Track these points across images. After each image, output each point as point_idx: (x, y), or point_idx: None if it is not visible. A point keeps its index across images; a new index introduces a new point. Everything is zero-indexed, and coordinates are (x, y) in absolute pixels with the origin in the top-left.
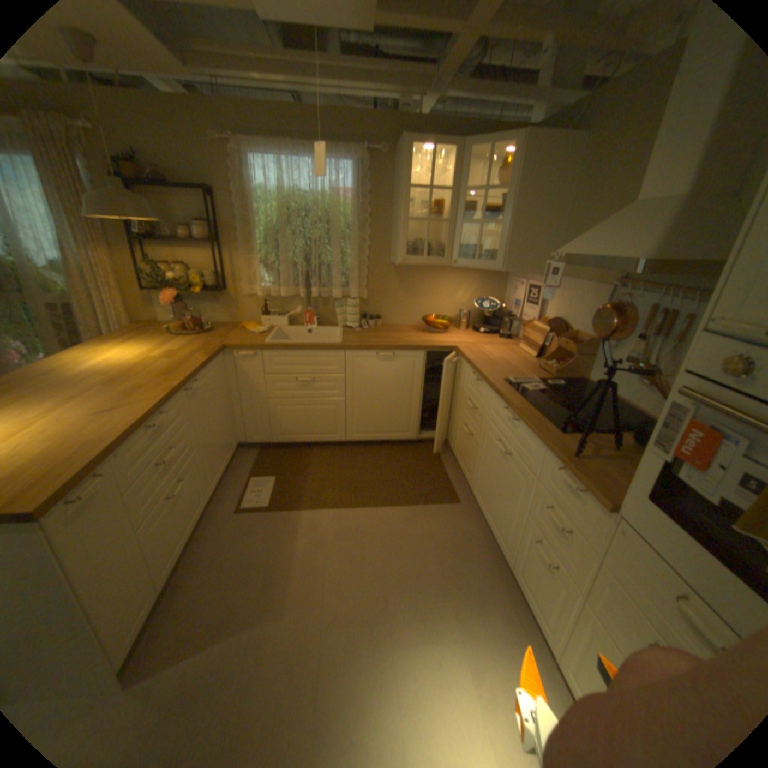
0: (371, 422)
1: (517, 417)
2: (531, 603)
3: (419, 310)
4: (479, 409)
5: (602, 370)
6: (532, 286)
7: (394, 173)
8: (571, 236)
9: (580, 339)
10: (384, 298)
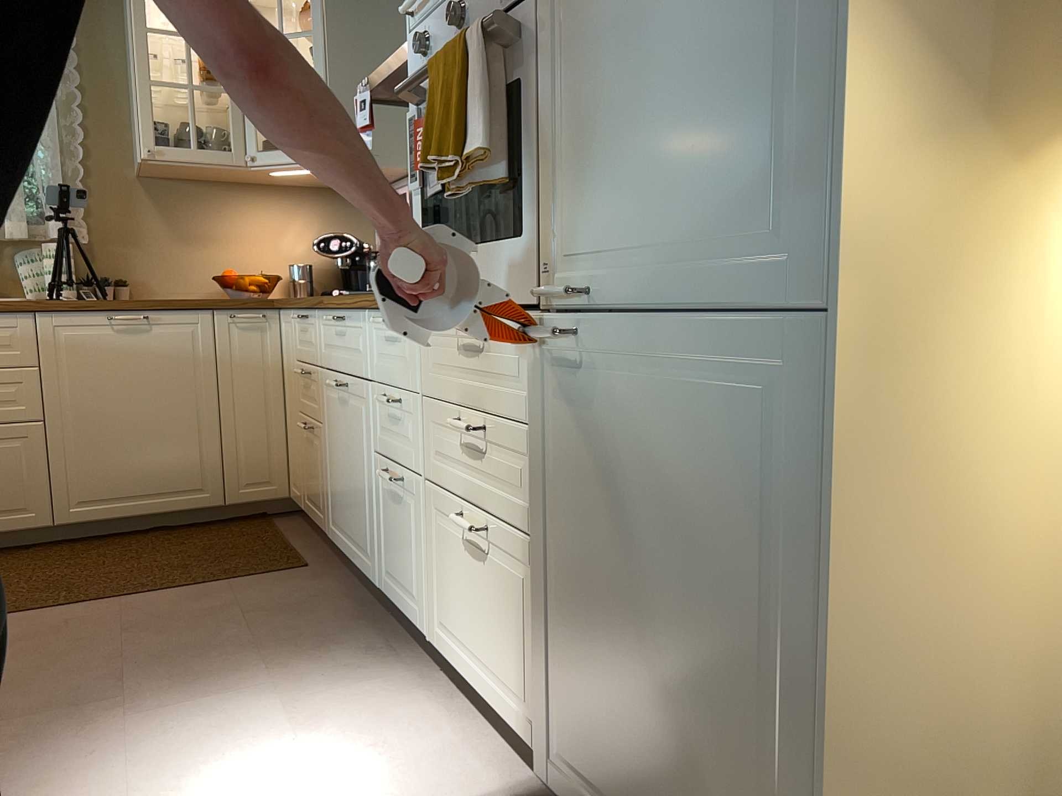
0: (113, 474)
1: (342, 316)
2: (399, 600)
3: (210, 269)
4: (312, 370)
5: None
6: None
7: (124, 24)
8: None
9: None
10: (130, 246)
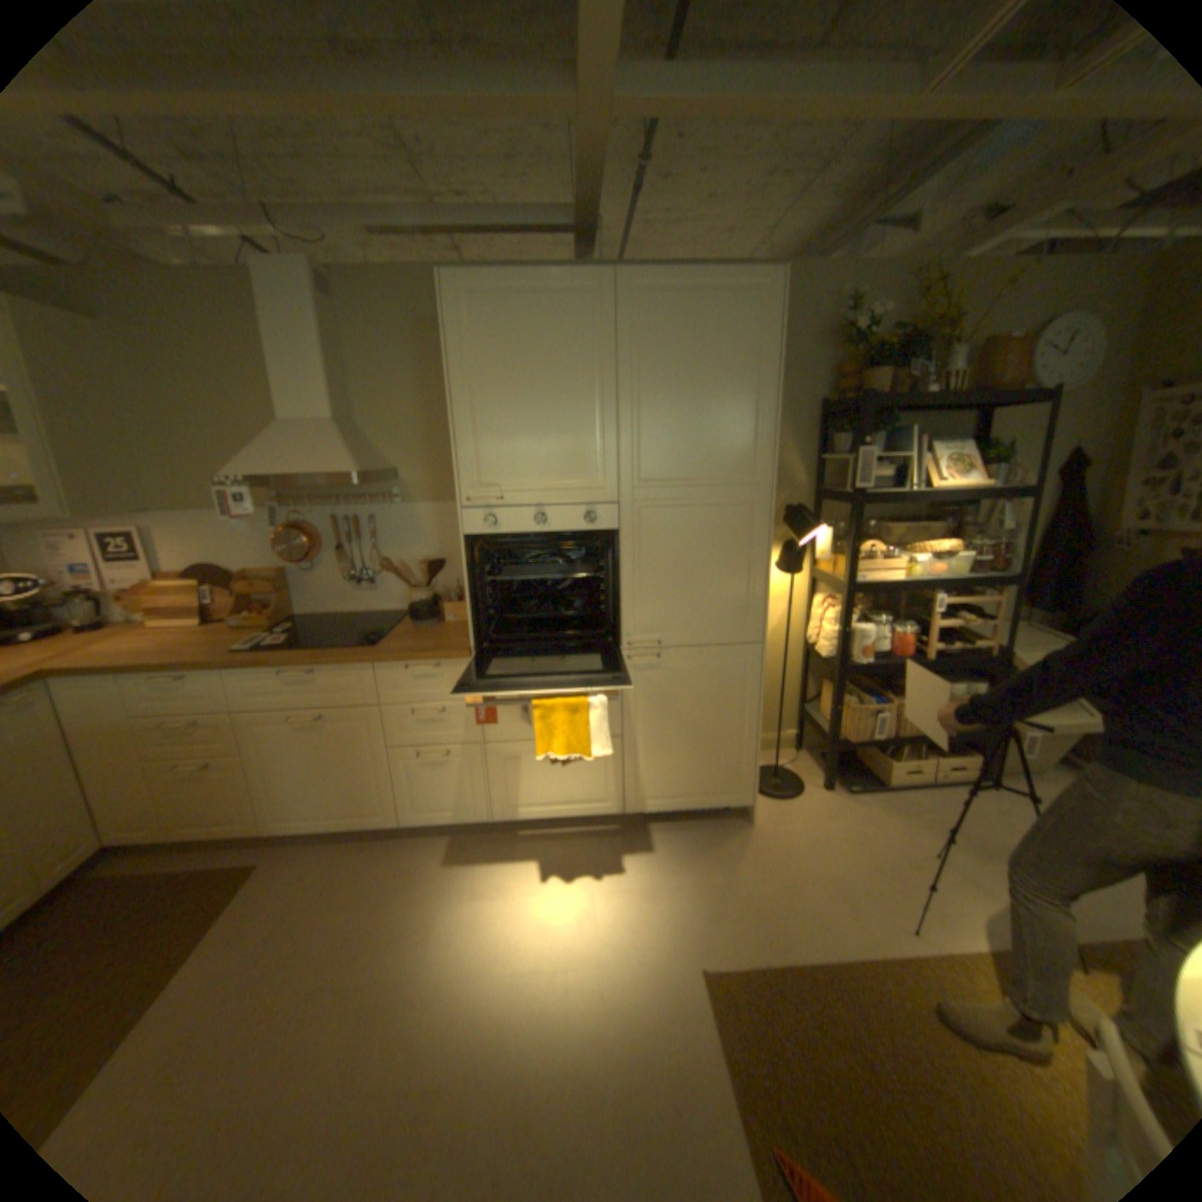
0: None
1: (304, 671)
2: (438, 820)
3: None
4: (199, 722)
5: (304, 599)
6: (101, 537)
7: None
8: (142, 458)
9: (251, 578)
10: None
